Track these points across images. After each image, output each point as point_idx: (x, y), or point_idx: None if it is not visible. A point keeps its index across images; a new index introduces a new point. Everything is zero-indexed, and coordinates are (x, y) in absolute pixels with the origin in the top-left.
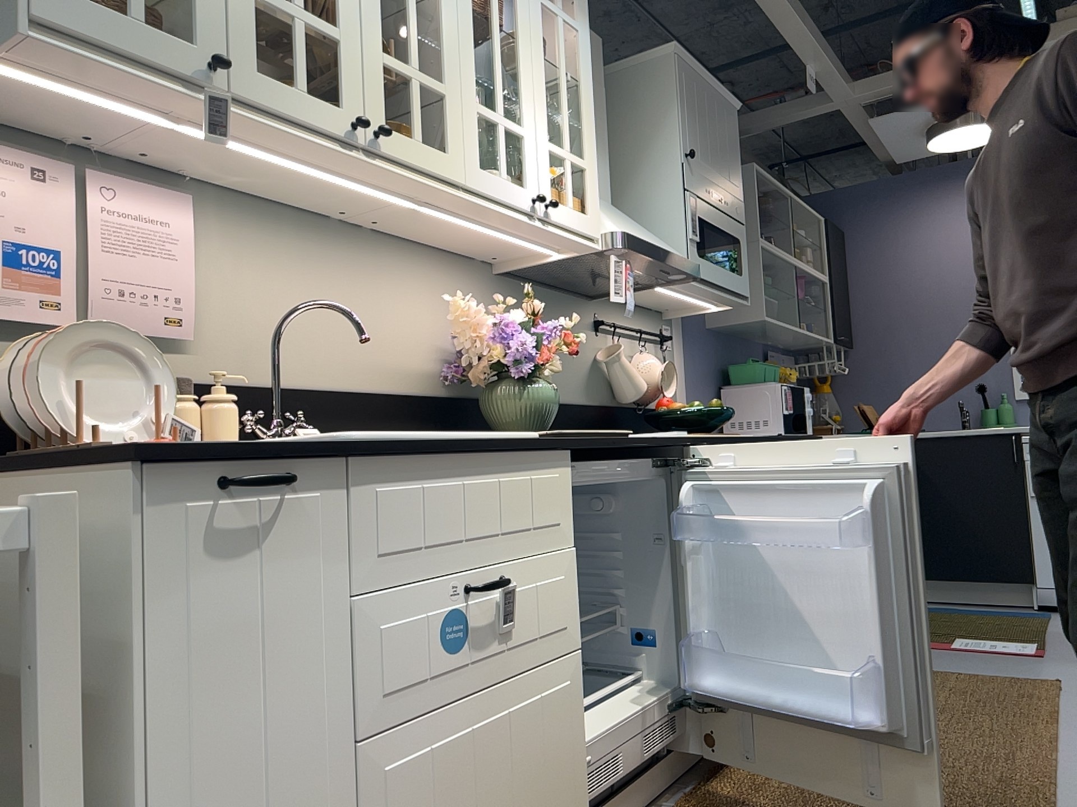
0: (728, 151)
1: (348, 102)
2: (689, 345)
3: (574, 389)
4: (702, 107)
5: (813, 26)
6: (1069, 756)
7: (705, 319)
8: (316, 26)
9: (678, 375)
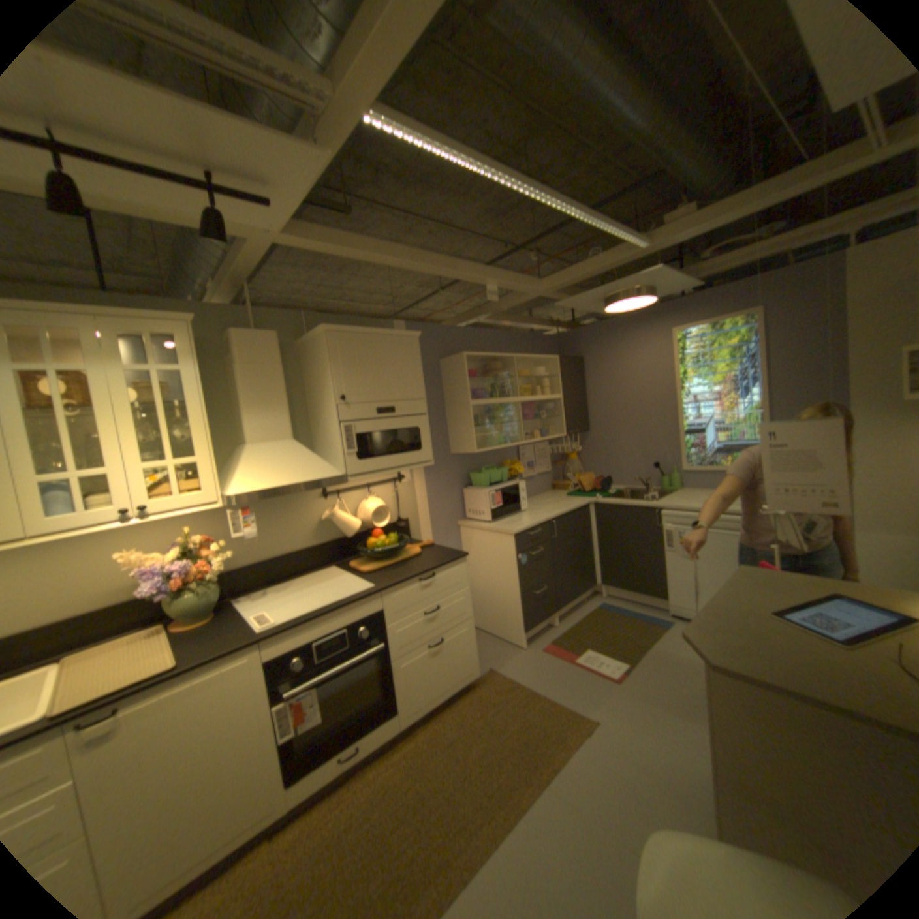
0: (402, 372)
1: None
2: (428, 472)
3: (299, 541)
4: (364, 355)
5: (472, 264)
6: (512, 841)
7: (447, 449)
8: None
9: (415, 495)
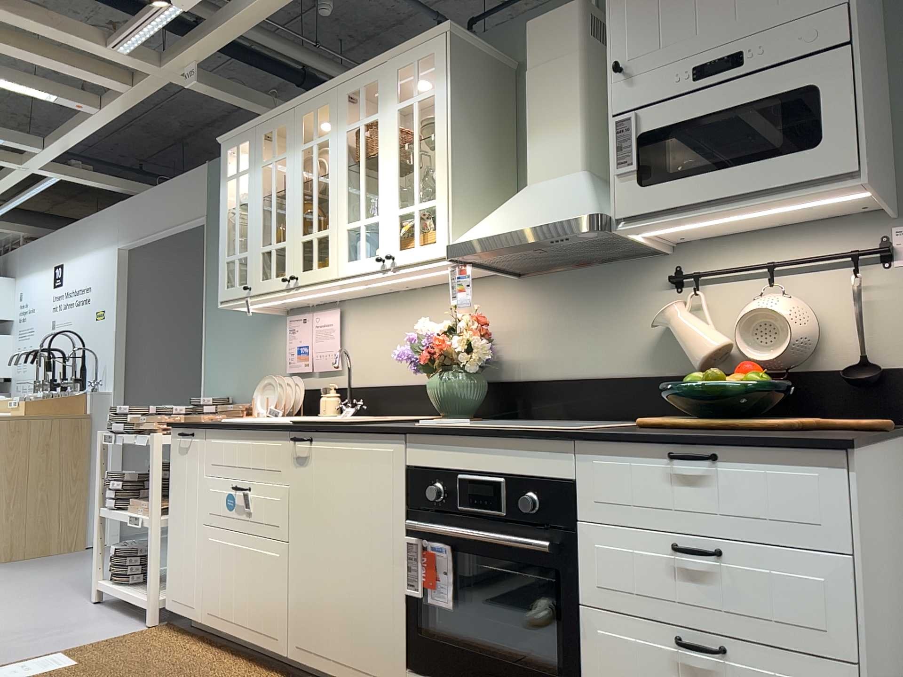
0: None
1: (287, 270)
2: None
3: (623, 361)
4: None
5: None
6: None
7: None
8: (278, 246)
9: None
